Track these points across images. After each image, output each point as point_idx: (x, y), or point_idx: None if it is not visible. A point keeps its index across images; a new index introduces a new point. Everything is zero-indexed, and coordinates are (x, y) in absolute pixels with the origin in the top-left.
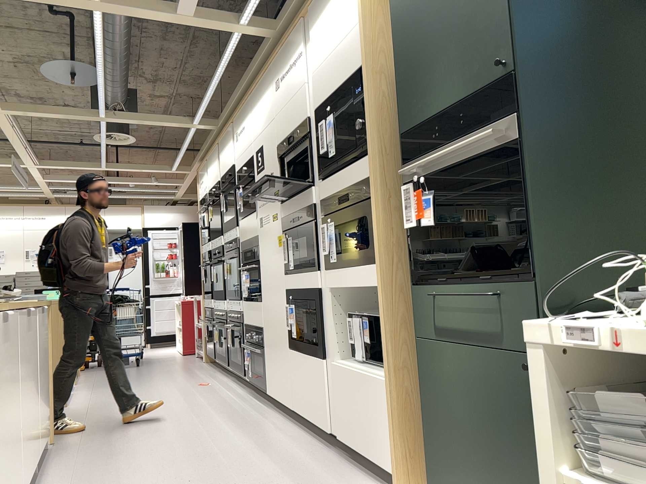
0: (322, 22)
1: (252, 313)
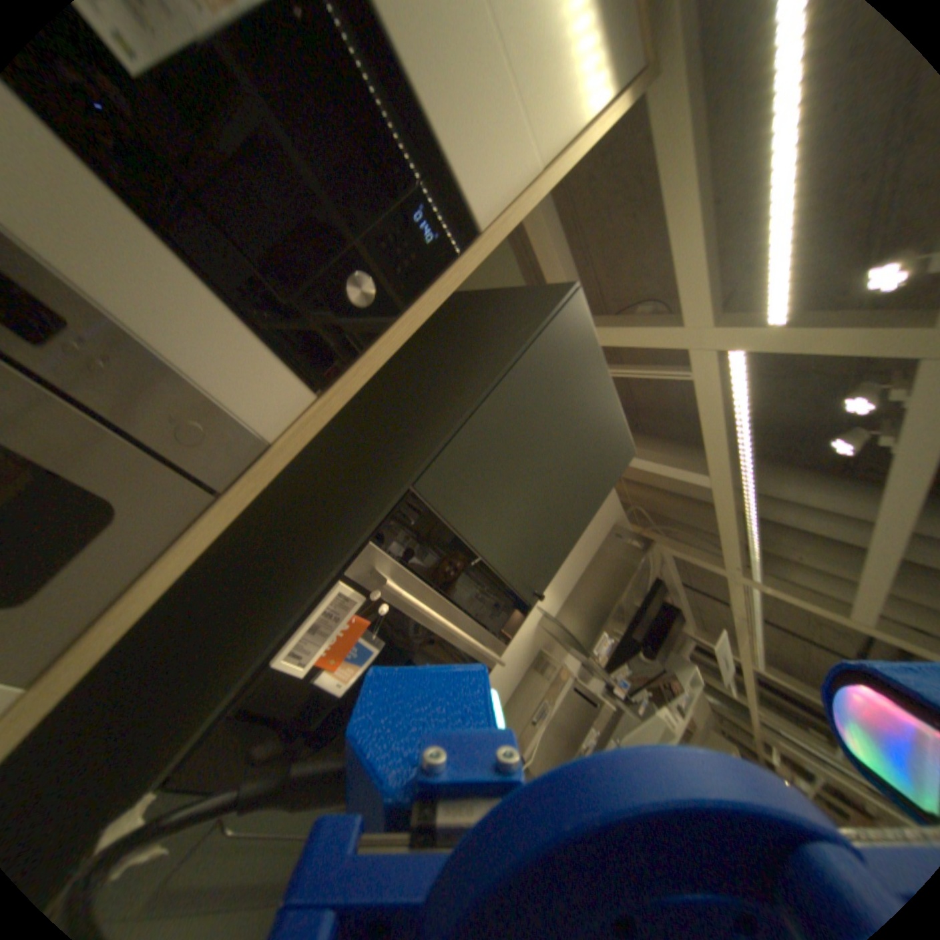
0: None
1: None
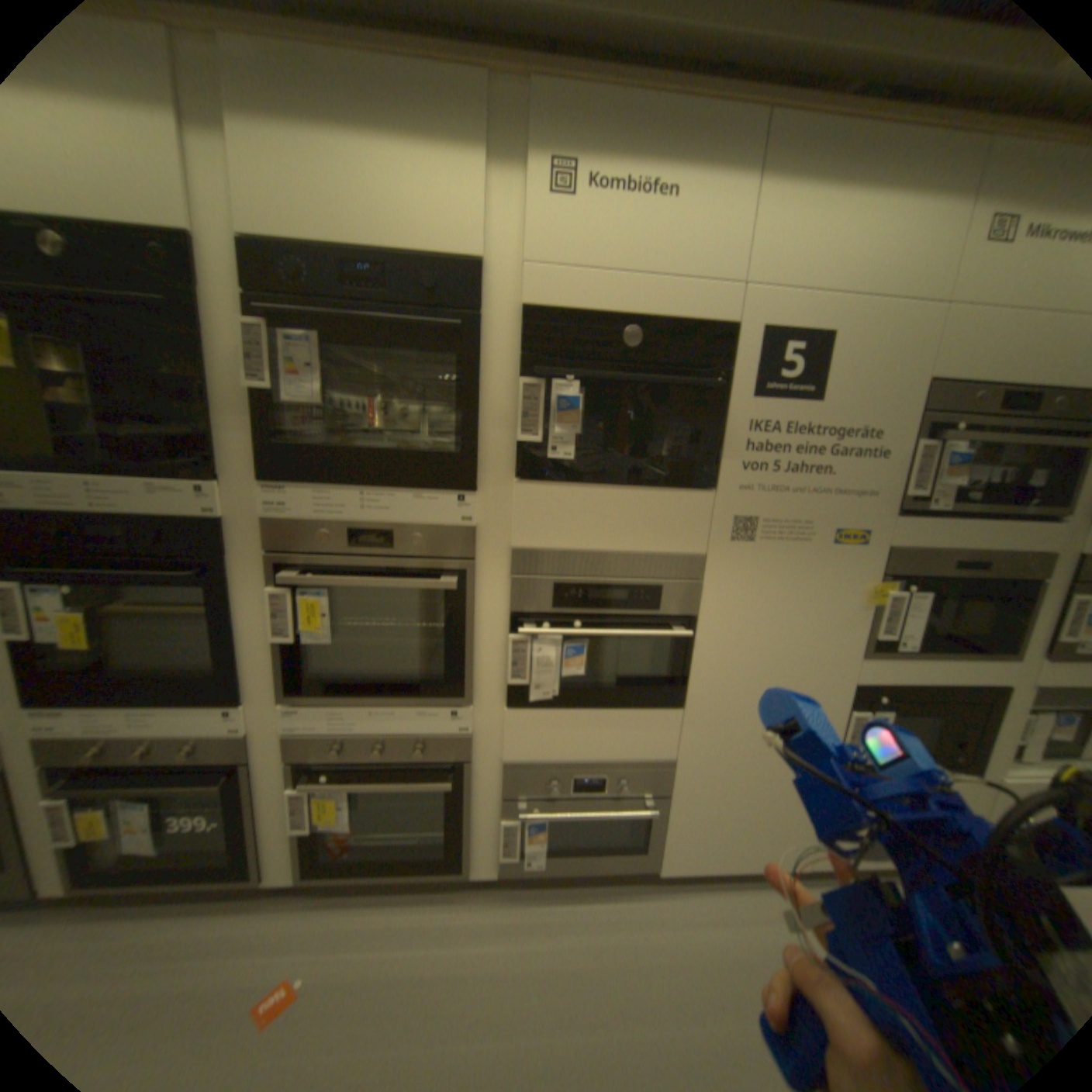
0: None
1: (593, 736)
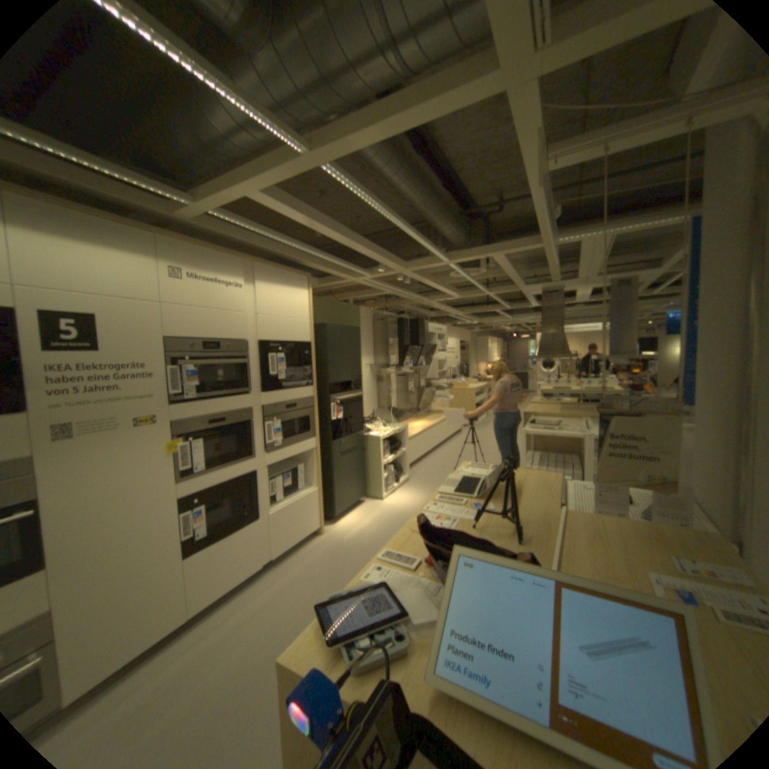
0: (273, 290)
1: None
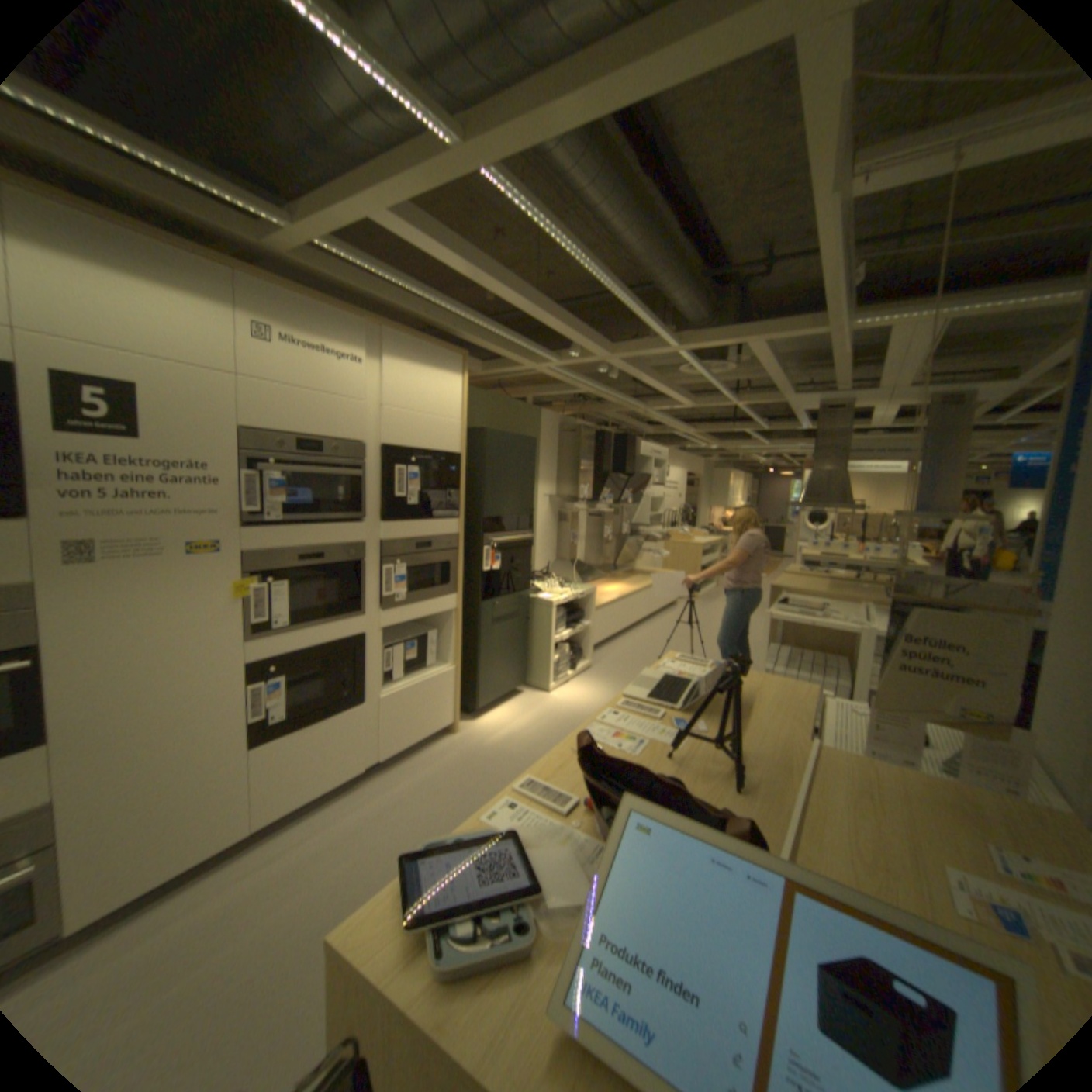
0: (409, 371)
1: None
